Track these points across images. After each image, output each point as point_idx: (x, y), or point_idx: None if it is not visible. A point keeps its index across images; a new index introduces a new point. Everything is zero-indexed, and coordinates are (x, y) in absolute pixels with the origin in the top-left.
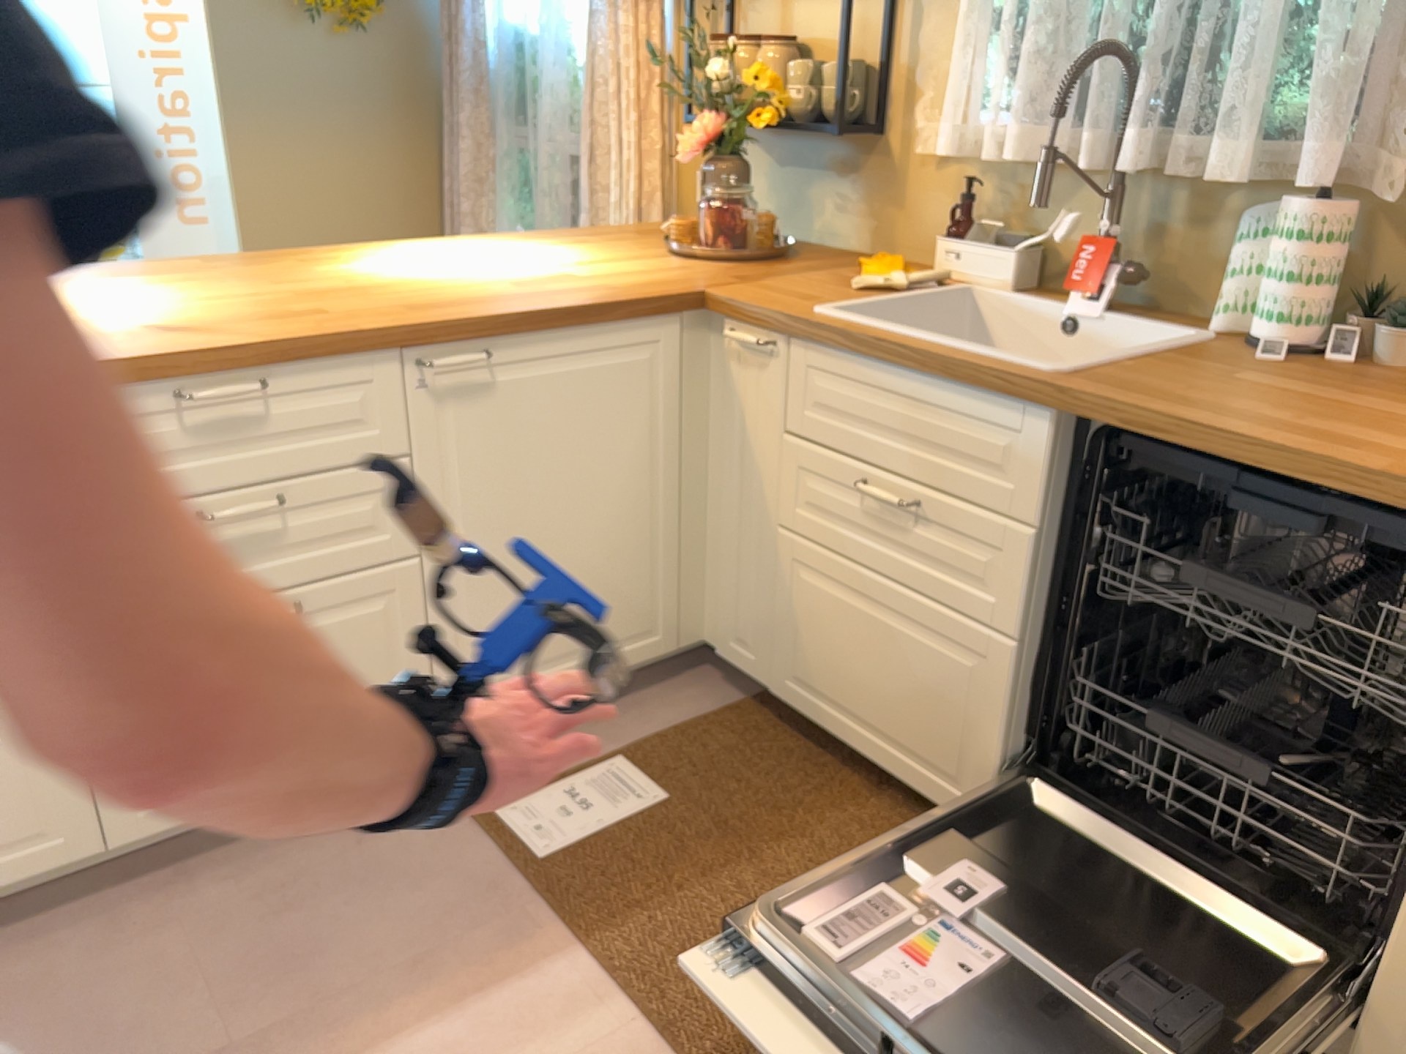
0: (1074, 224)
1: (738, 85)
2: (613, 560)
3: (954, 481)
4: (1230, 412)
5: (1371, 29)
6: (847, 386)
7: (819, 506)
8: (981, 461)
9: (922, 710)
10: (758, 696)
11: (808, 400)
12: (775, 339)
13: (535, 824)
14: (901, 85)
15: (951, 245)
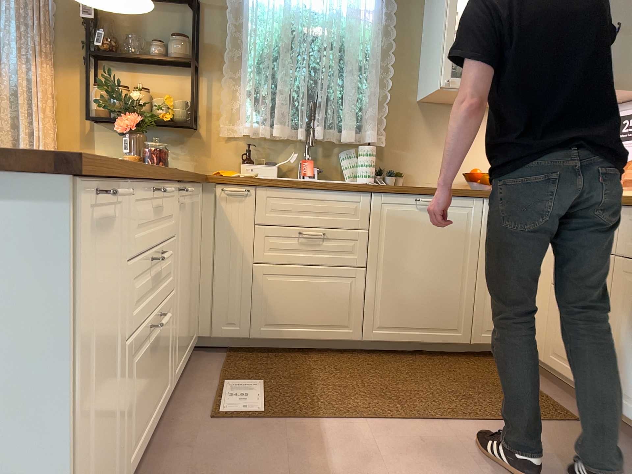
0: (297, 155)
1: (140, 103)
2: (192, 295)
3: (337, 222)
4: (410, 186)
5: (376, 103)
6: (287, 200)
7: (275, 249)
8: (346, 213)
9: (331, 308)
10: (229, 351)
11: (266, 209)
12: (249, 189)
13: (239, 408)
14: (206, 111)
15: (249, 165)
